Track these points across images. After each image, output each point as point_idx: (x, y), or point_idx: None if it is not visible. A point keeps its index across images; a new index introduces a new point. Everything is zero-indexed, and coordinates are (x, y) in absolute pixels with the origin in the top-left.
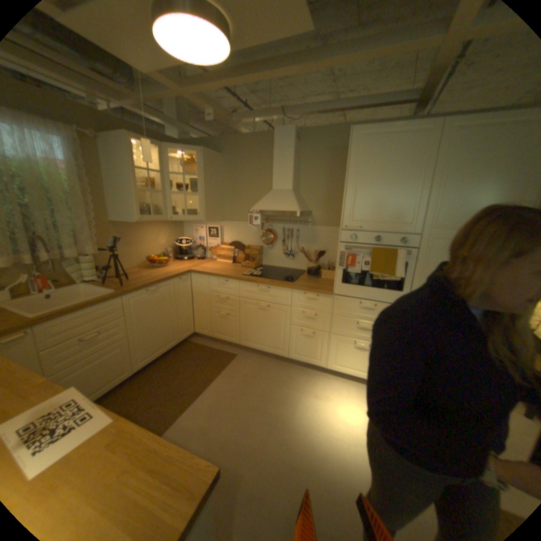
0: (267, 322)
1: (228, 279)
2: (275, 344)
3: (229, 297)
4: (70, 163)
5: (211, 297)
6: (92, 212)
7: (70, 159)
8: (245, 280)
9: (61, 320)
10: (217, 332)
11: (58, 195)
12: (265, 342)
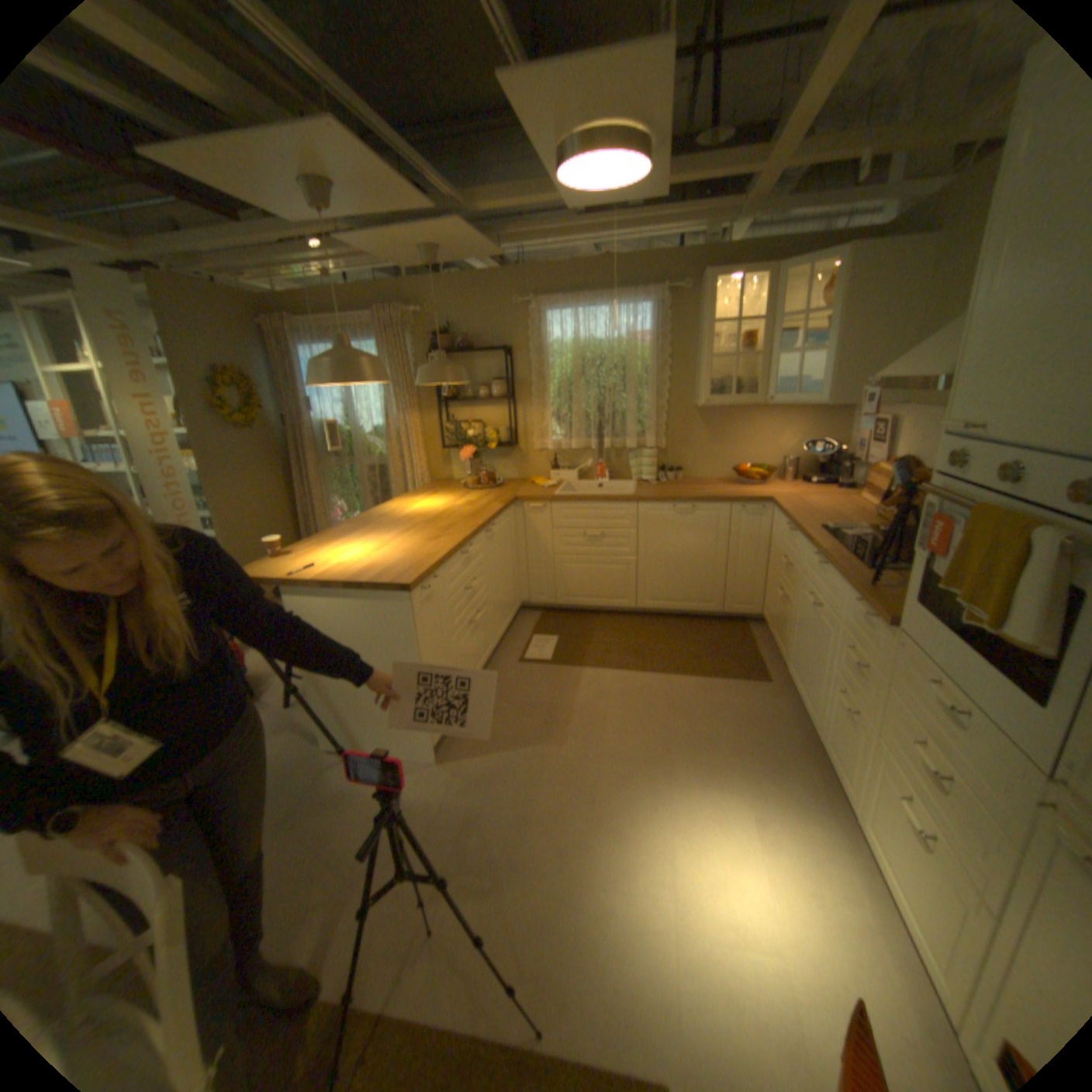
0: (815, 642)
1: (794, 528)
2: (814, 699)
3: (793, 565)
4: (653, 332)
5: (780, 558)
6: (675, 392)
7: (656, 326)
8: (805, 534)
9: (572, 505)
10: (775, 628)
11: (636, 373)
12: (806, 685)
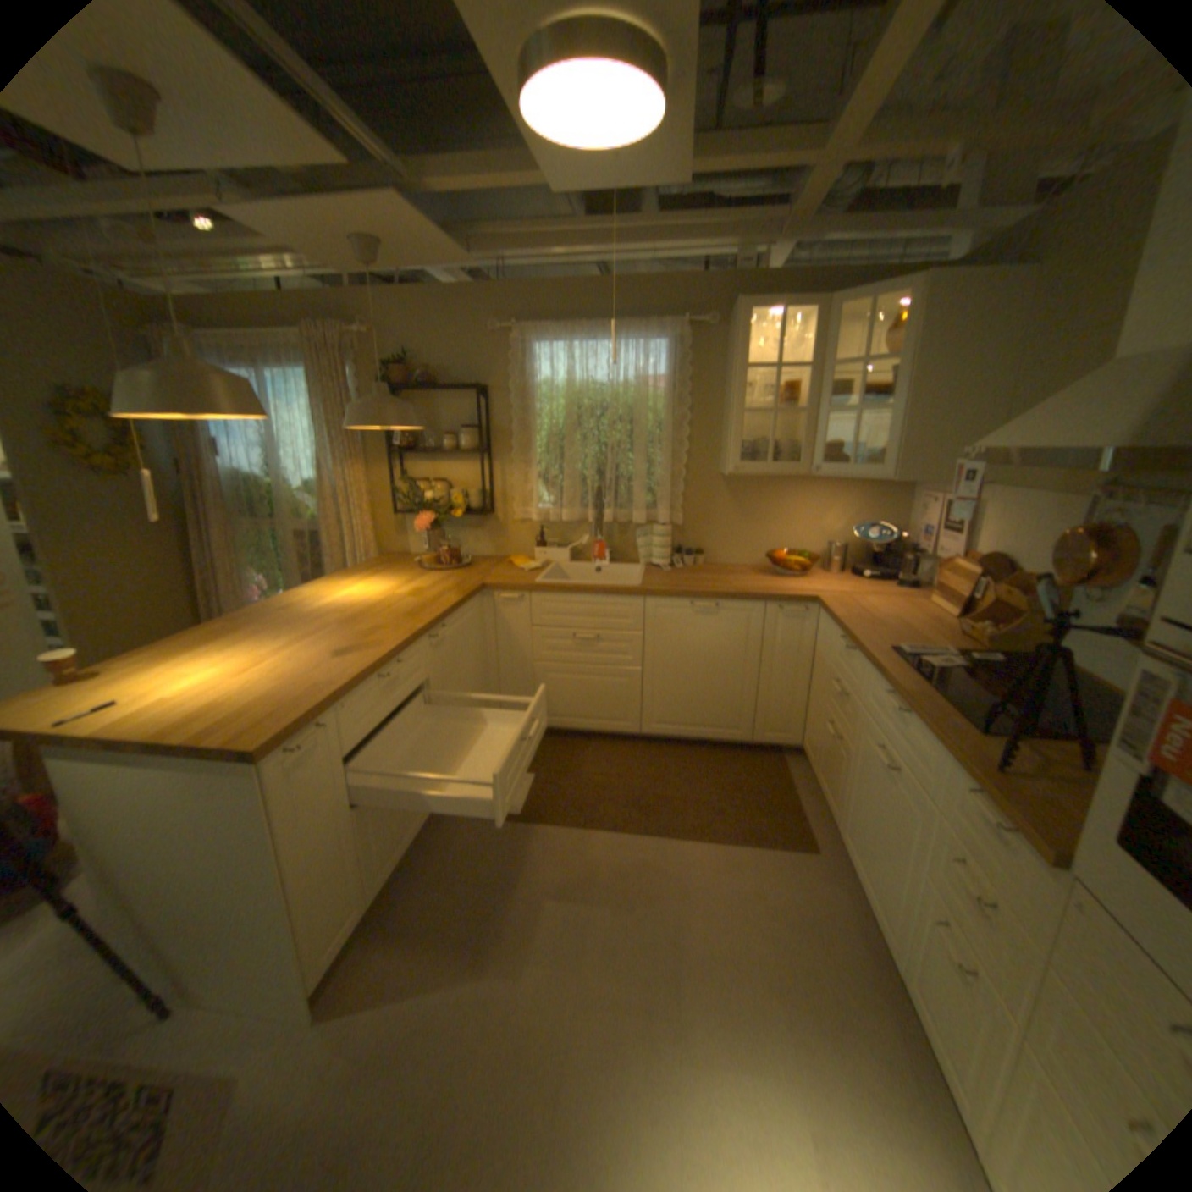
0: (889, 820)
1: (854, 646)
2: (888, 905)
3: (850, 696)
4: (669, 376)
5: (830, 679)
6: (696, 455)
7: (673, 370)
8: (873, 660)
9: (559, 596)
10: (822, 772)
11: (648, 428)
12: (874, 876)
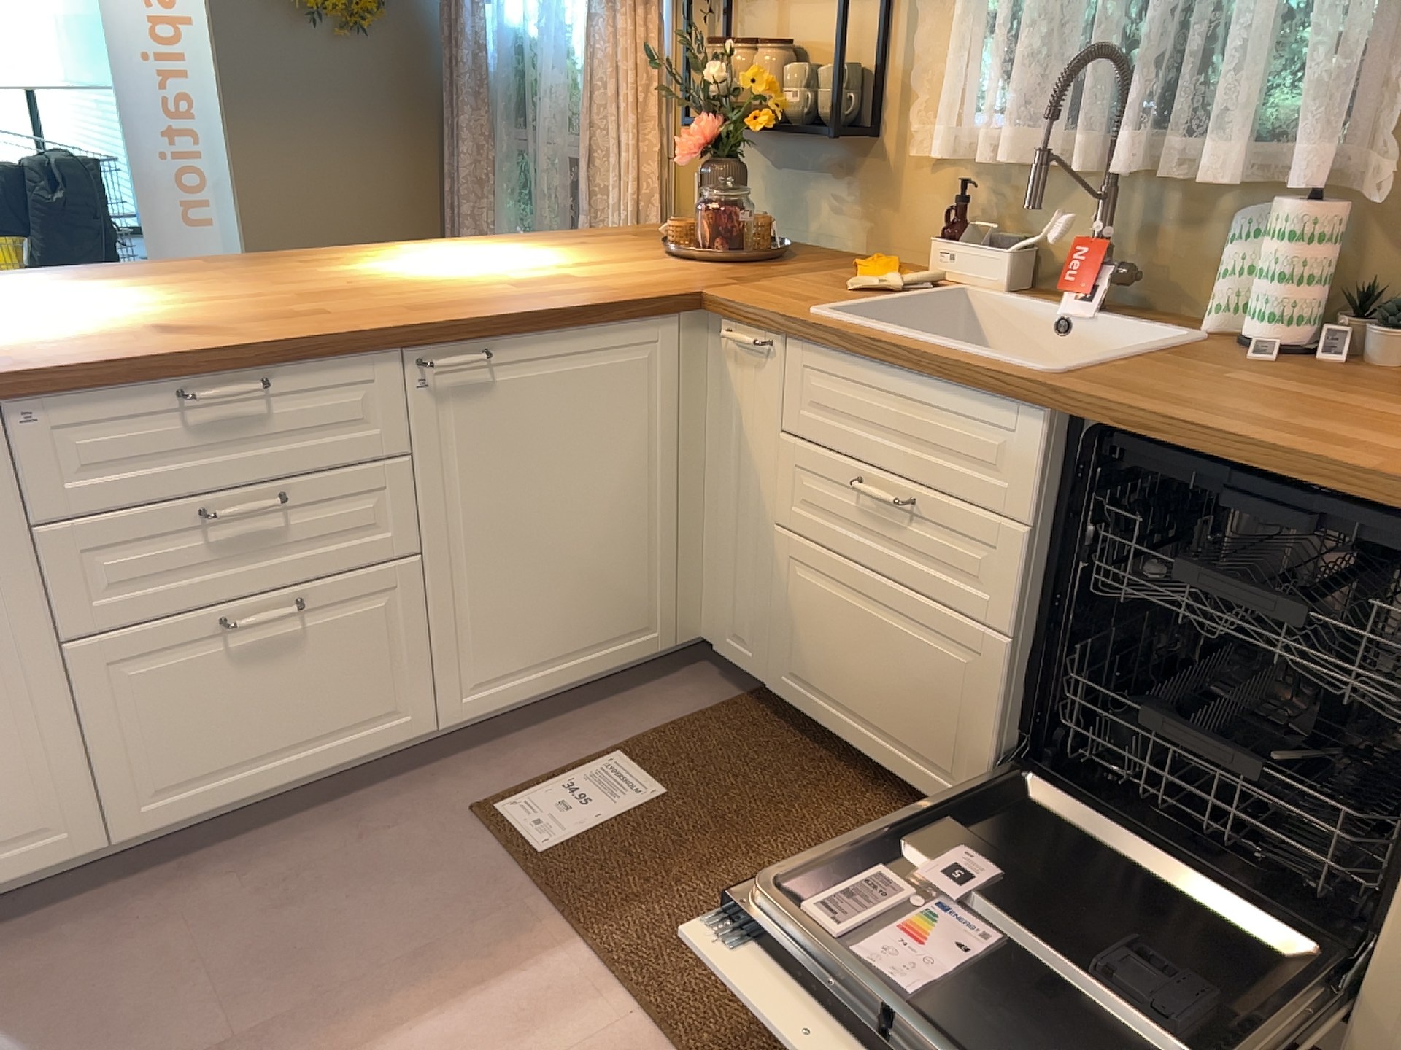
0: None
1: None
2: None
3: None
4: None
5: None
6: None
7: None
8: None
9: (843, 360)
10: None
11: None
12: None
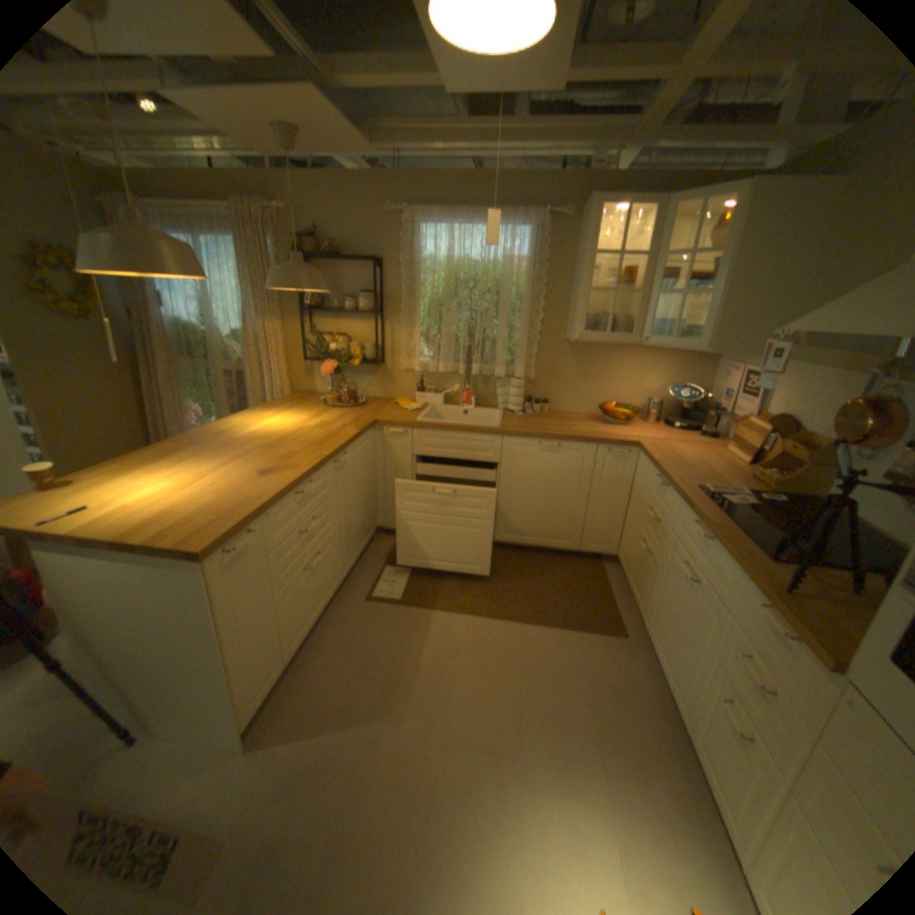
0: (688, 619)
1: (668, 483)
2: (682, 682)
3: (662, 522)
4: (531, 258)
5: (645, 507)
6: (548, 324)
7: (534, 252)
8: (684, 496)
9: (435, 433)
10: (633, 577)
11: (511, 300)
12: (672, 659)
